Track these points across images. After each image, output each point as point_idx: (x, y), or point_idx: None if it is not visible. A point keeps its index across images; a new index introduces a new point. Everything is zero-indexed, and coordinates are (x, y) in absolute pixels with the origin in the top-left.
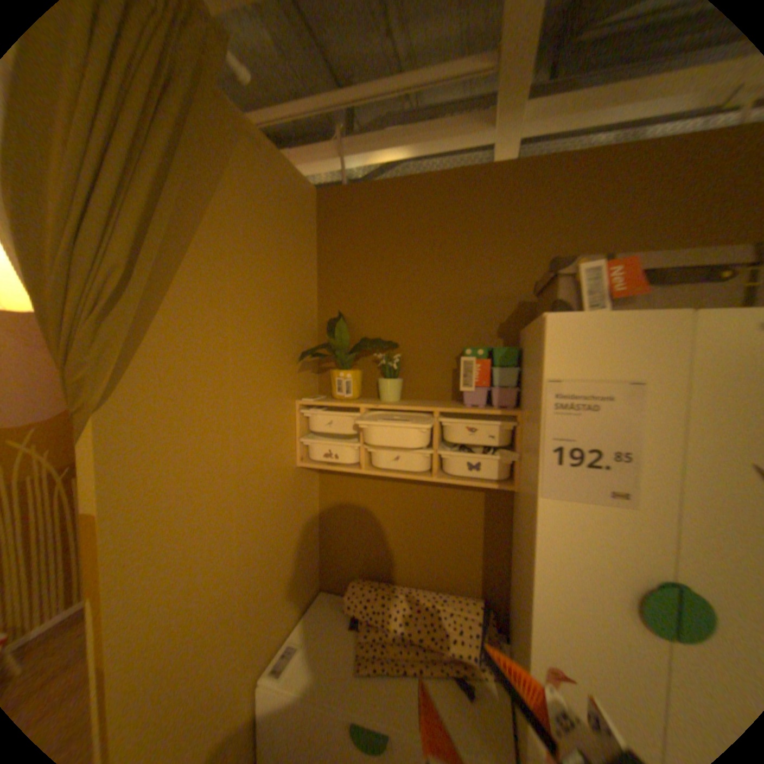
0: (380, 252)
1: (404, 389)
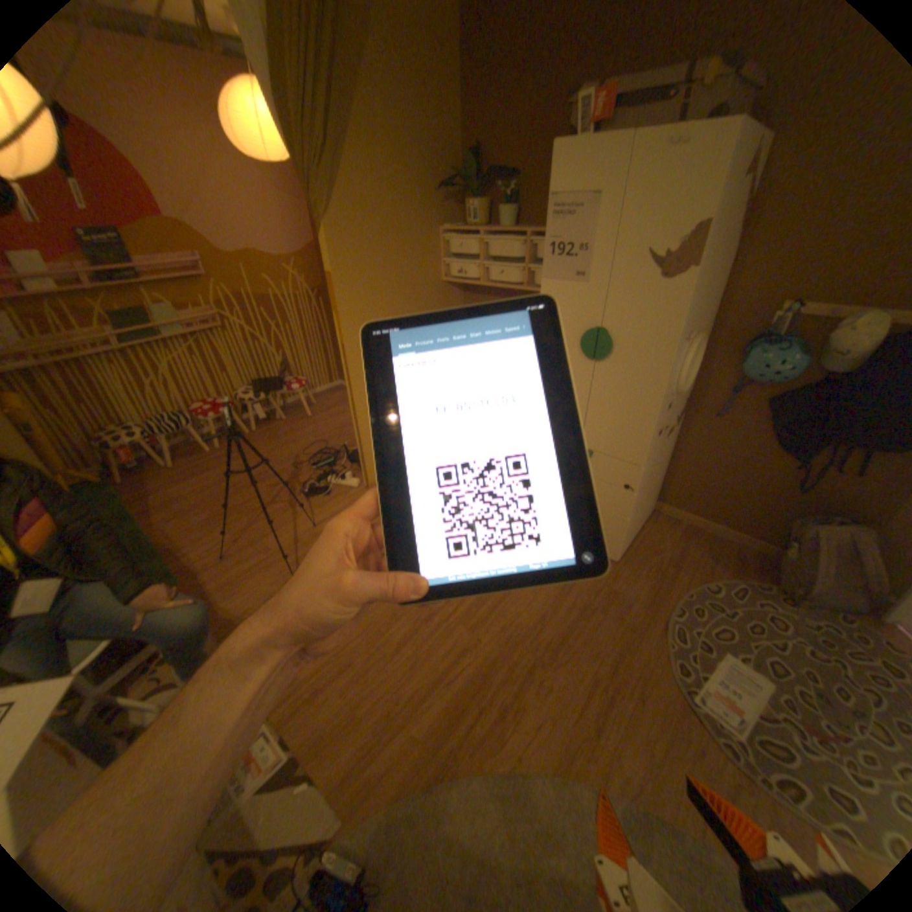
0: (508, 69)
1: (521, 217)
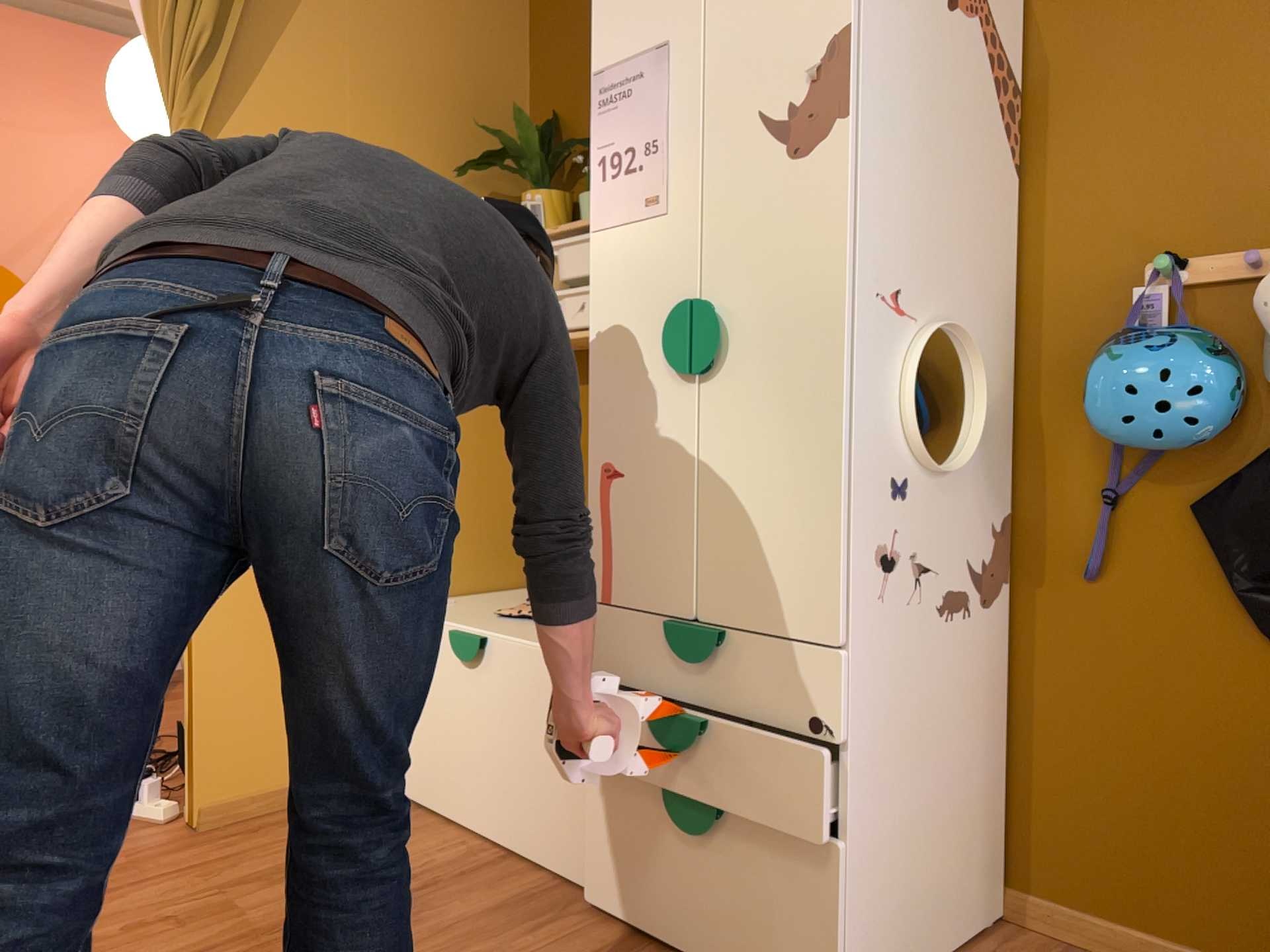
0: None
1: None
